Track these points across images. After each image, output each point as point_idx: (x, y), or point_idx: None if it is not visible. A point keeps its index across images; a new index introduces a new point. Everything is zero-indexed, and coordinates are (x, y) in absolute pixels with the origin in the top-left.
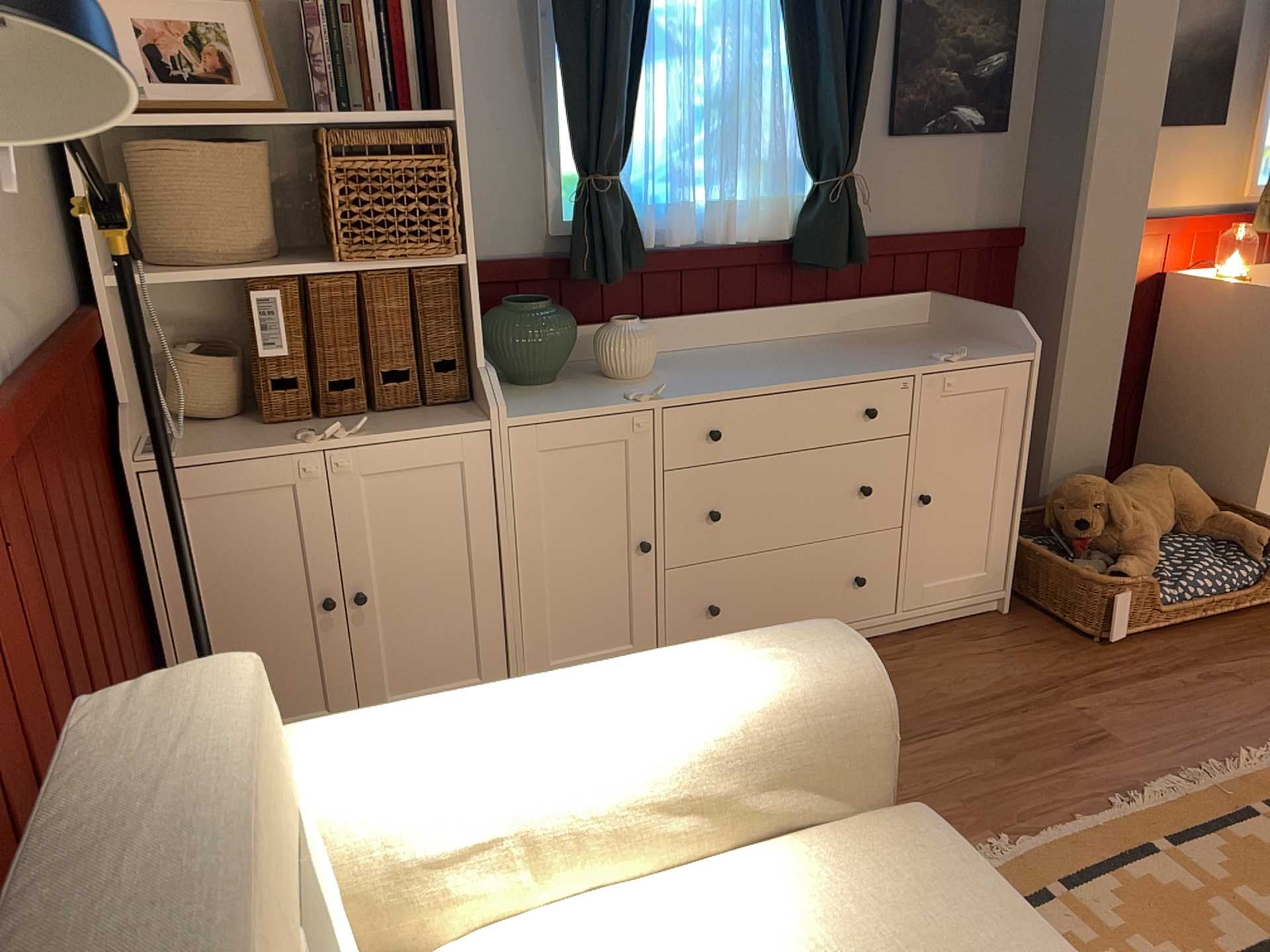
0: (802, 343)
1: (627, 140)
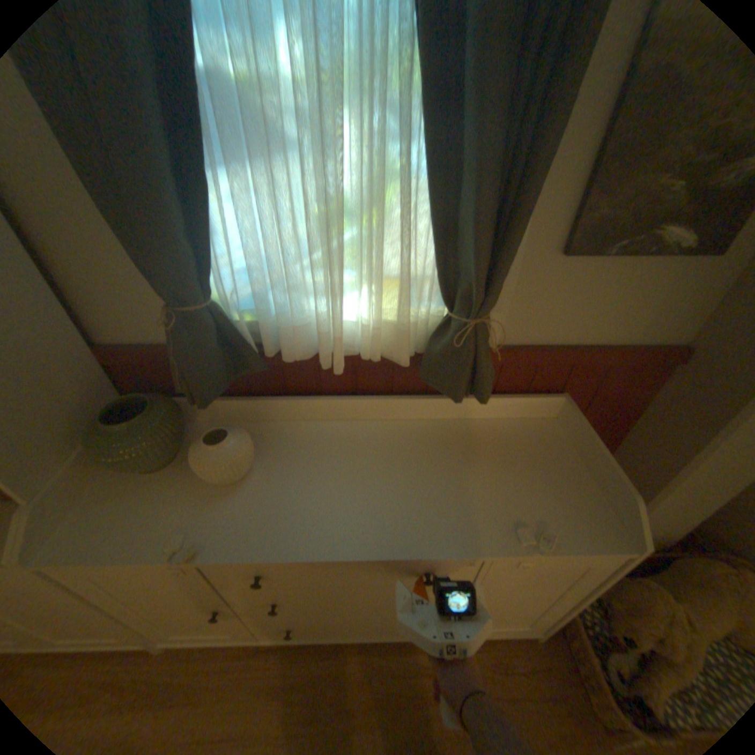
0: (424, 429)
1: (206, 261)
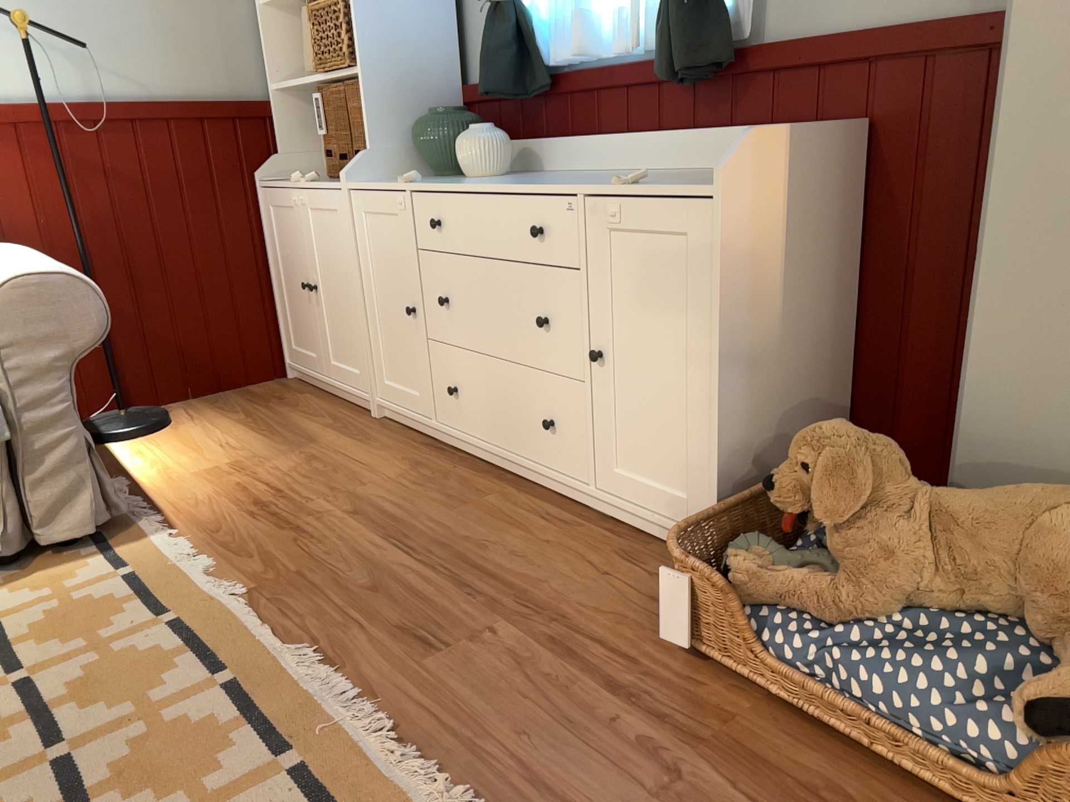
0: (664, 172)
1: None
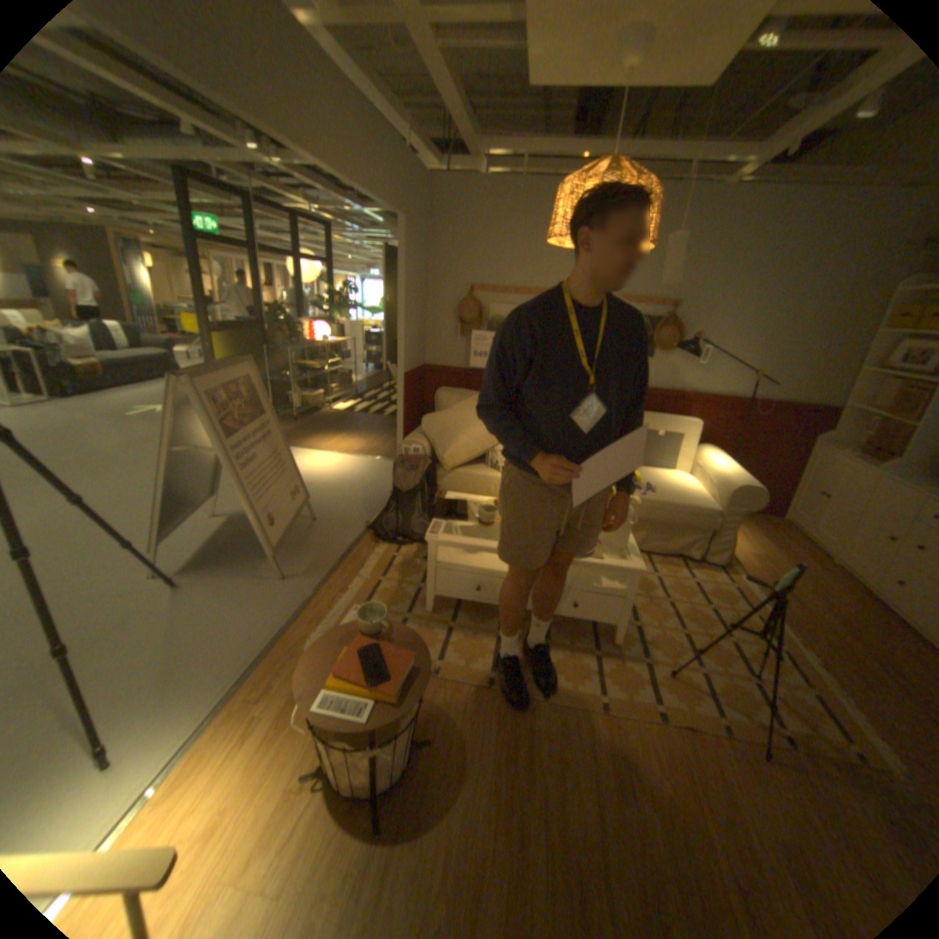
0: None
1: None
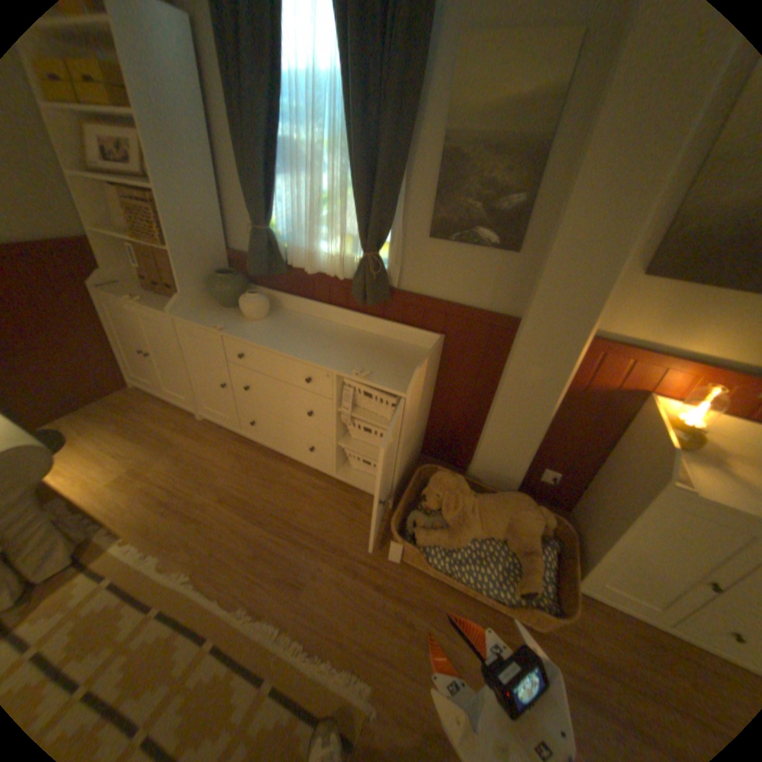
0: (355, 333)
1: (268, 210)
